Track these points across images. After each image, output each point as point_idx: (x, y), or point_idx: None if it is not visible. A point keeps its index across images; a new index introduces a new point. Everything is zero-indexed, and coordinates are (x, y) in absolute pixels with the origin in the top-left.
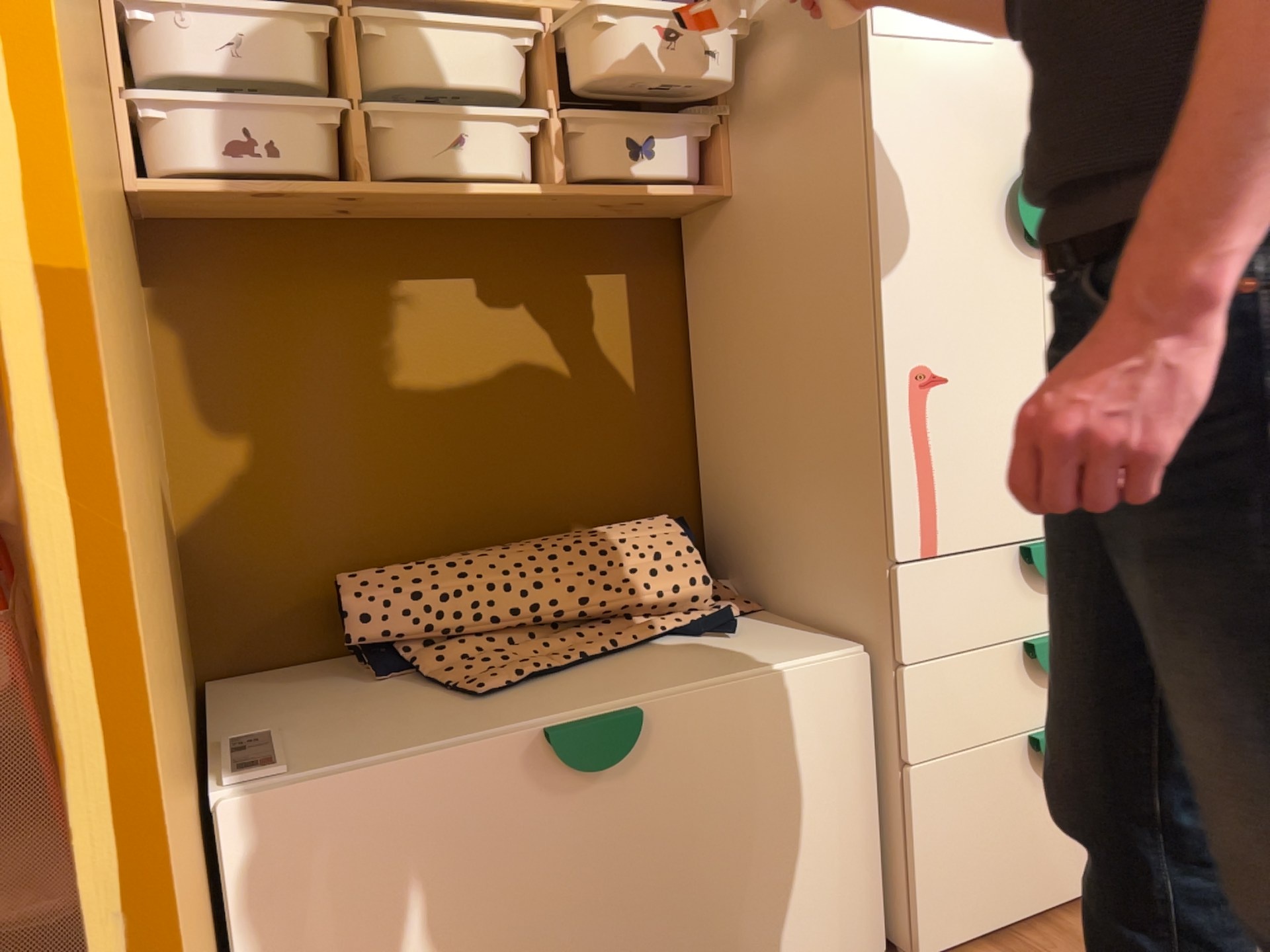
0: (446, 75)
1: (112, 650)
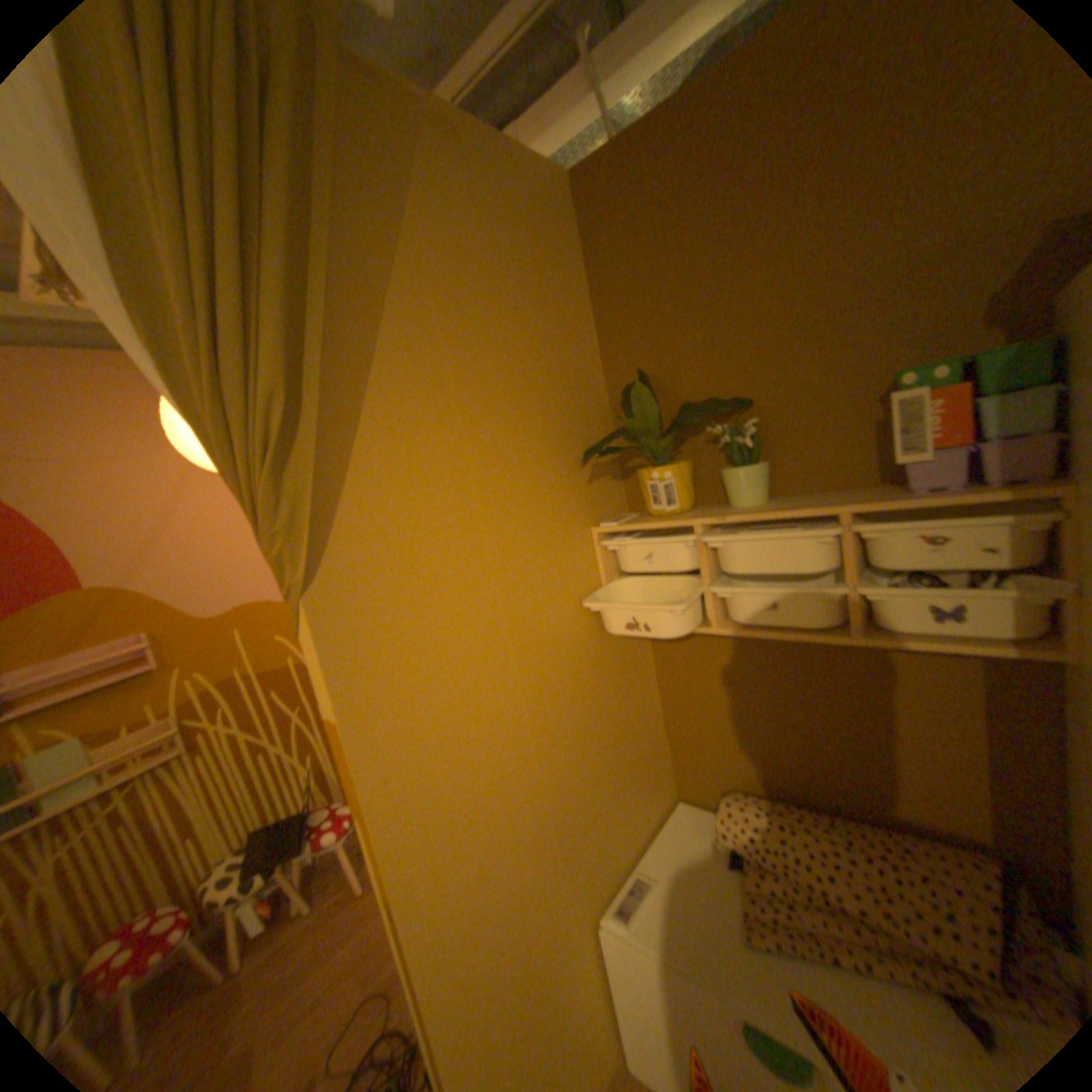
0: (763, 563)
1: (421, 998)
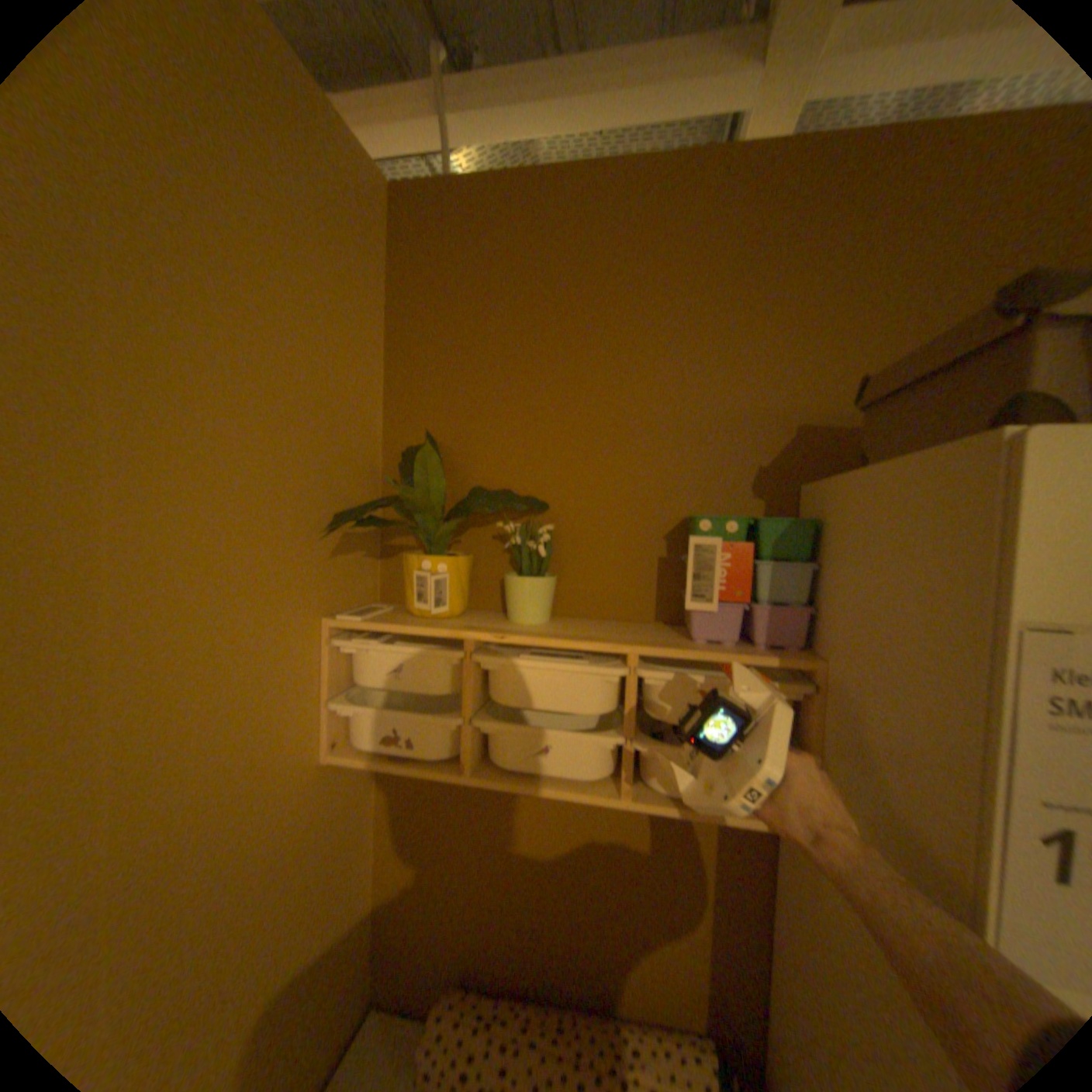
0: (540, 699)
1: None
